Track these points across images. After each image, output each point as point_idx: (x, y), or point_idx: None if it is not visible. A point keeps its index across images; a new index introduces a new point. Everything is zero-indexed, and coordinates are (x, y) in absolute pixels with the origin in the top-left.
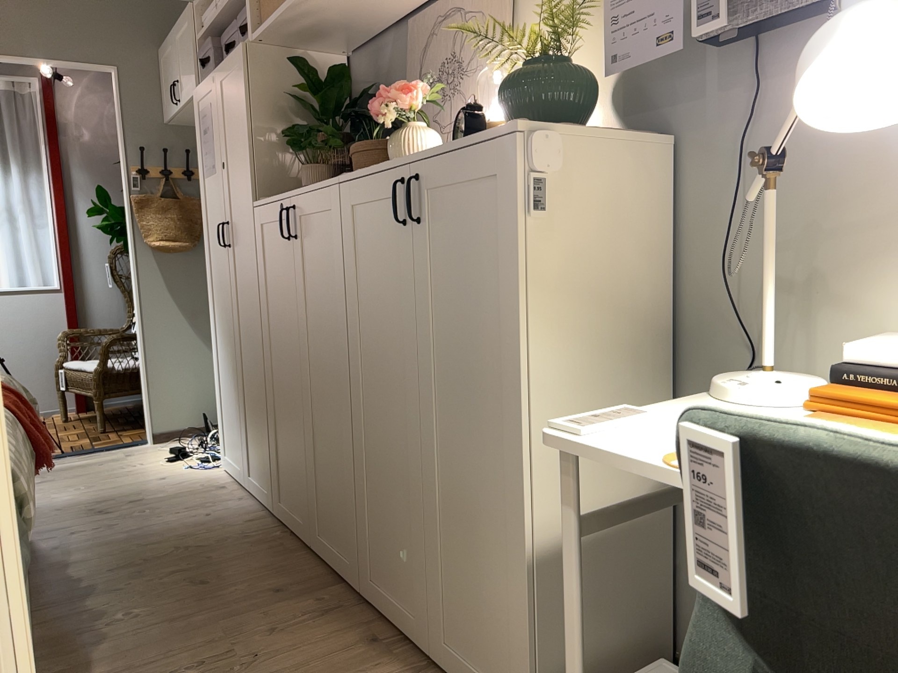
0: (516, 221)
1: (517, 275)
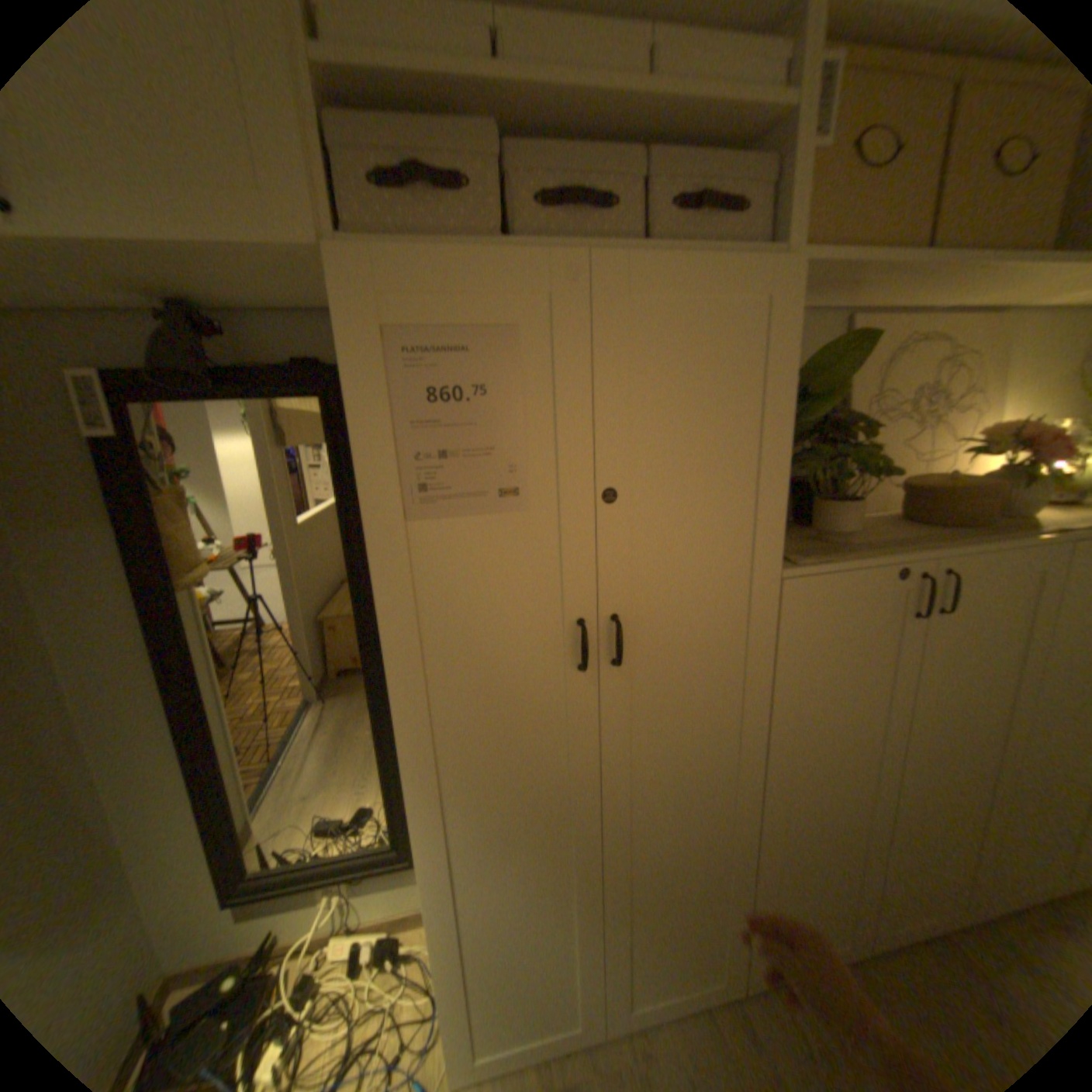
0: None
1: None
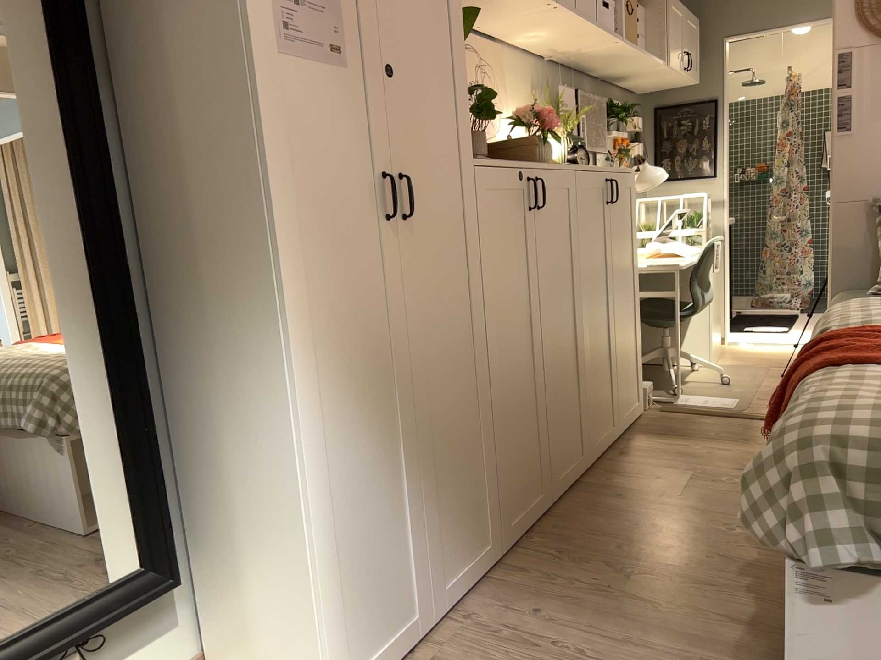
0: (635, 205)
1: (636, 225)
